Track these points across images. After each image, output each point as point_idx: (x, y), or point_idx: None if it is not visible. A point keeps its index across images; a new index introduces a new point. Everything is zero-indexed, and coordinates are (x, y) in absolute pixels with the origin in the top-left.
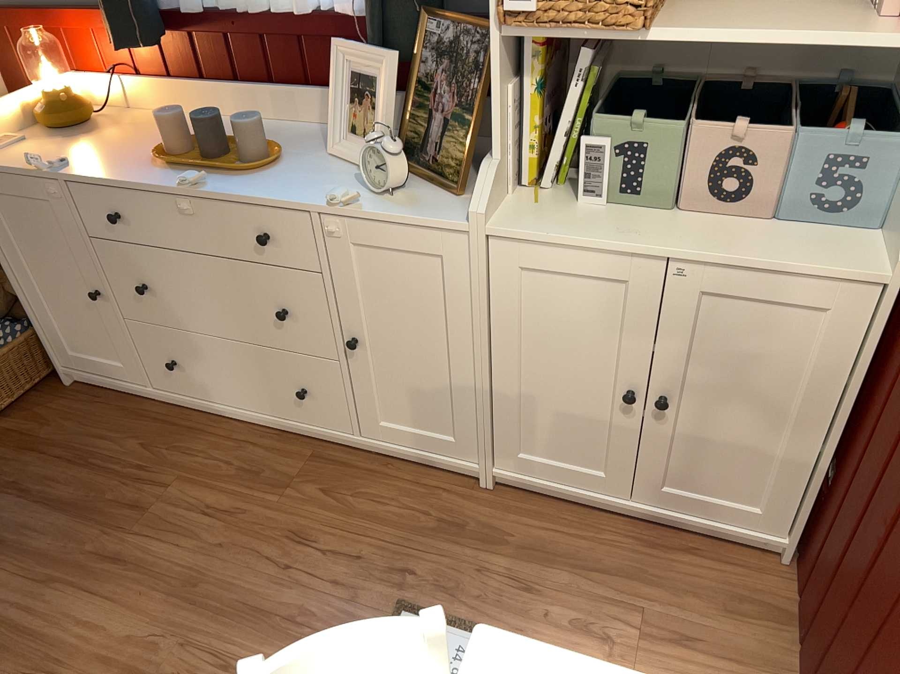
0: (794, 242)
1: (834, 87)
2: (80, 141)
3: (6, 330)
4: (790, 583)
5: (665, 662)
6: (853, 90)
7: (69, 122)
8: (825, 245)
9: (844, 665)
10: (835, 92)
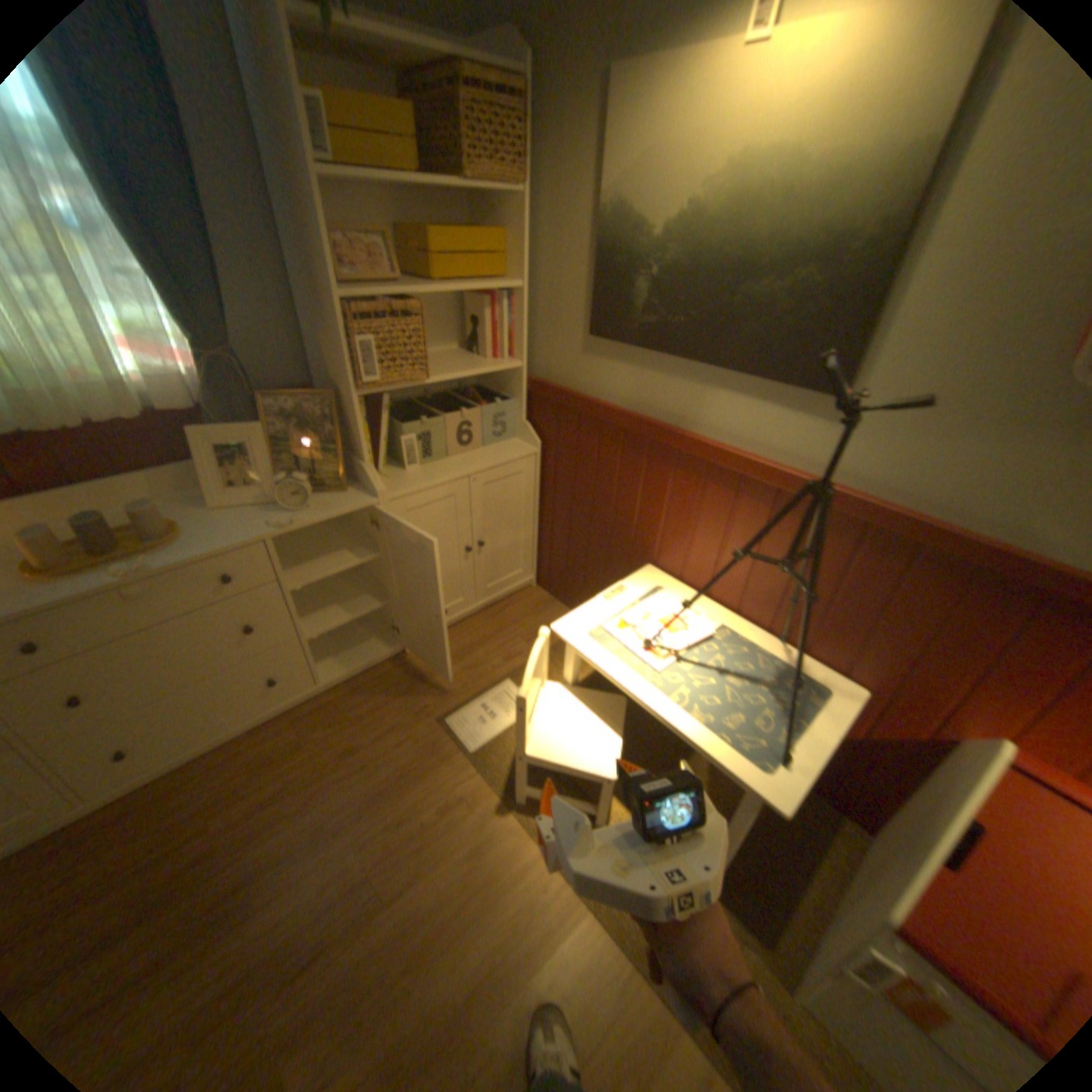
0: (498, 451)
1: (461, 387)
2: None
3: None
4: (543, 591)
5: None
6: (468, 387)
7: None
8: (508, 448)
9: (600, 580)
10: (462, 389)
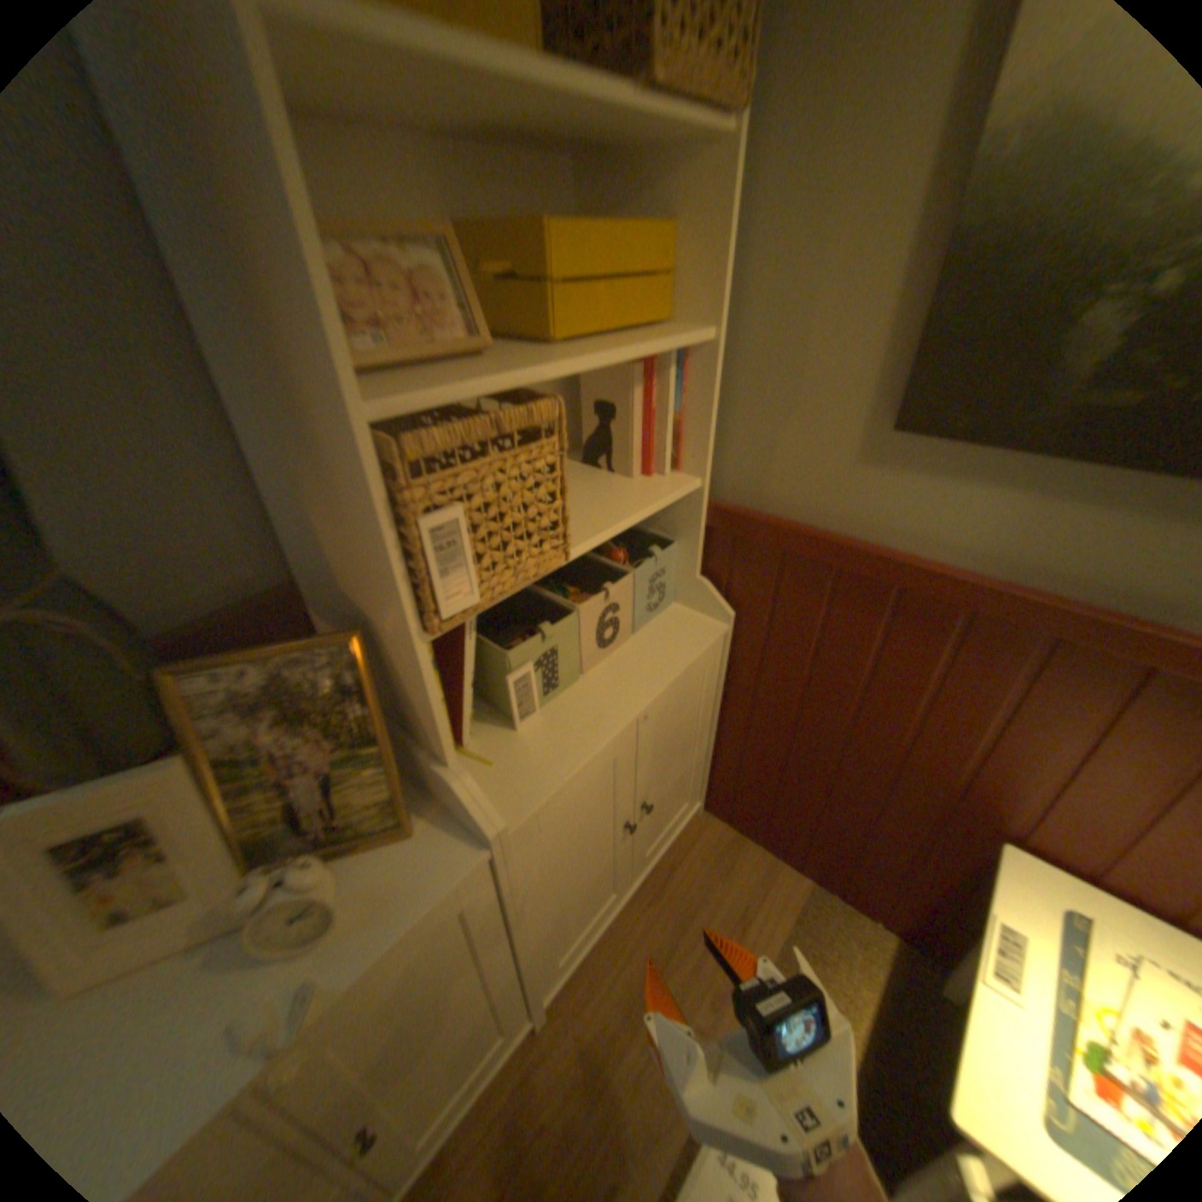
0: (665, 639)
1: None
2: None
3: None
4: (720, 823)
5: (765, 949)
6: None
7: None
8: (676, 628)
9: (860, 835)
10: None
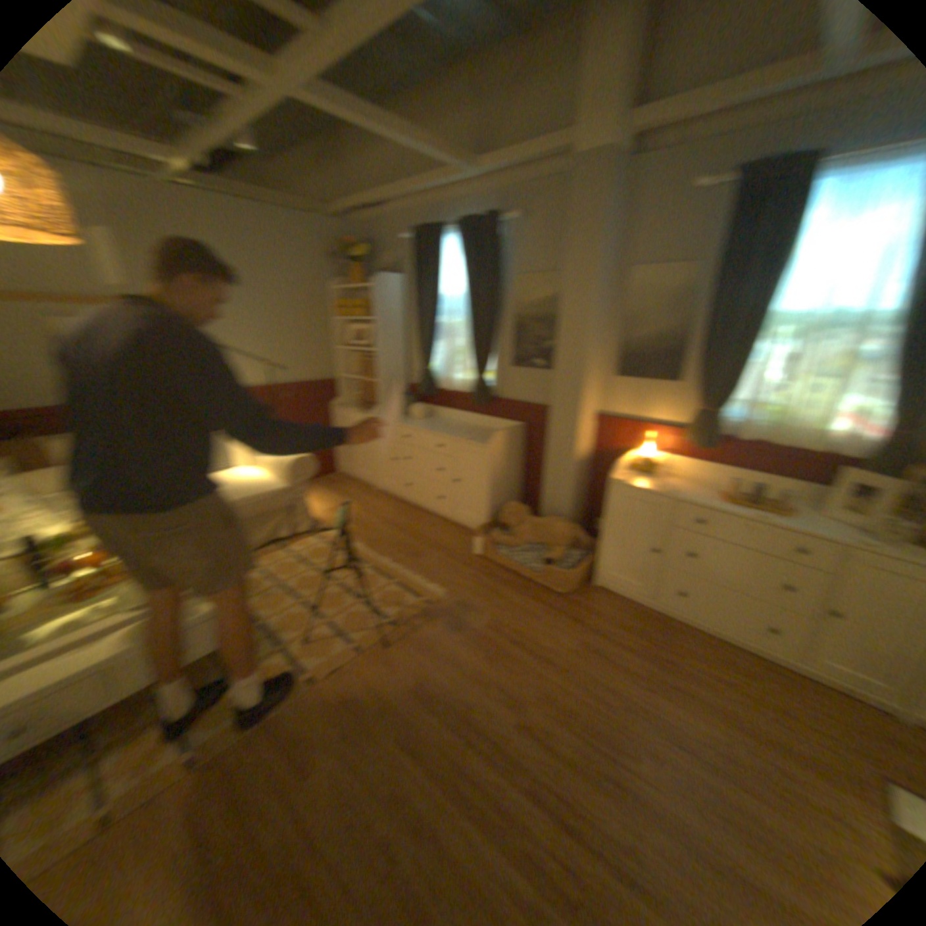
0: None
1: None
2: (655, 479)
3: (569, 552)
4: None
5: None
6: None
7: (647, 469)
8: None
9: None
10: None
